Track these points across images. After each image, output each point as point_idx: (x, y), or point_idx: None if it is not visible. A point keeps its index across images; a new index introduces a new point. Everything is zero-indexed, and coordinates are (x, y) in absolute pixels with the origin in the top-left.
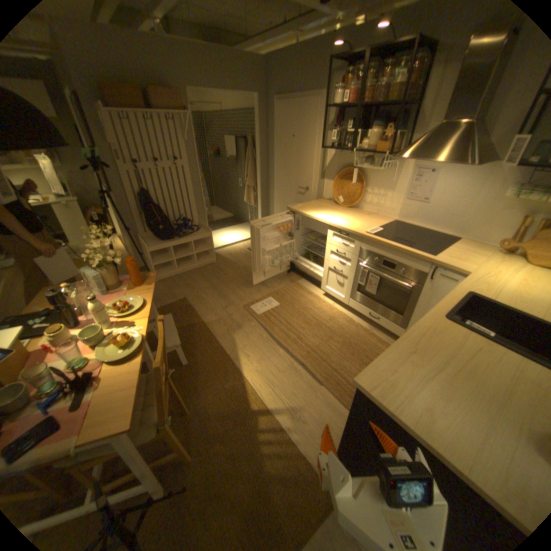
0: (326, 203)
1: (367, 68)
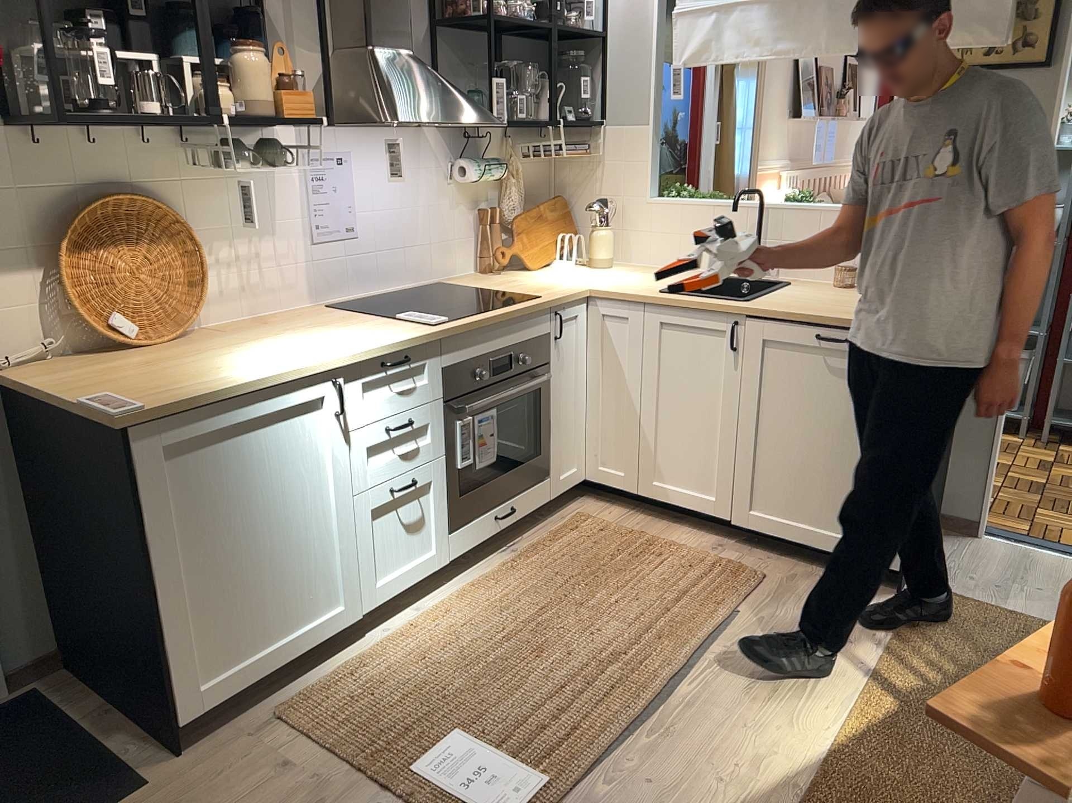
0: (81, 365)
1: None
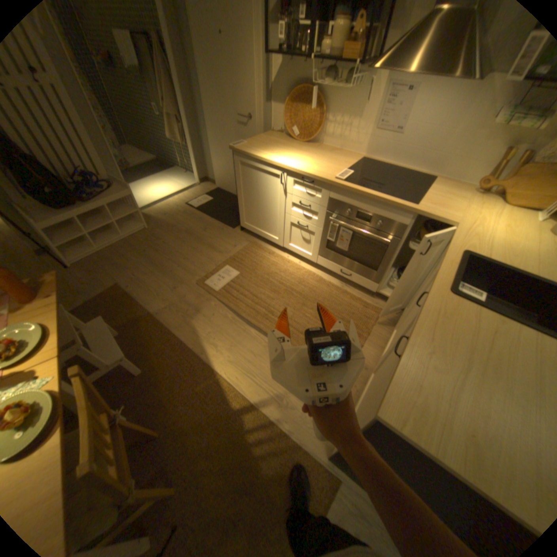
0: (277, 137)
1: None
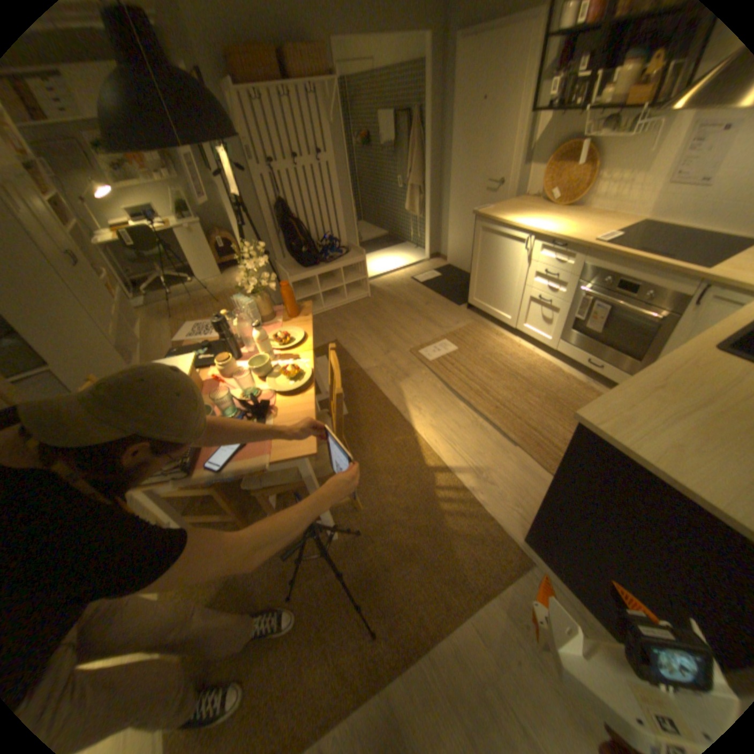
0: (531, 201)
1: None
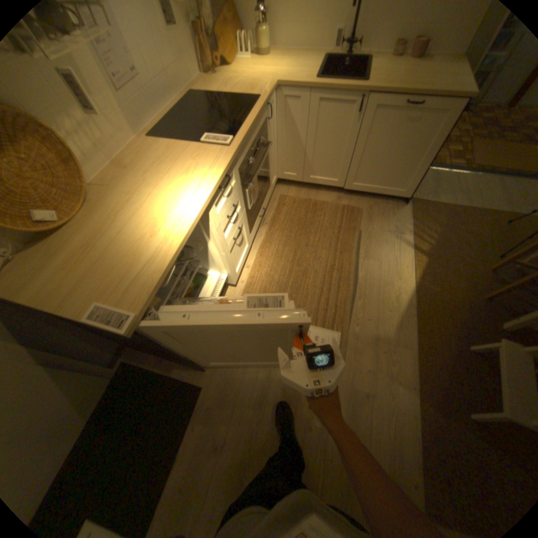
0: (39, 257)
1: None
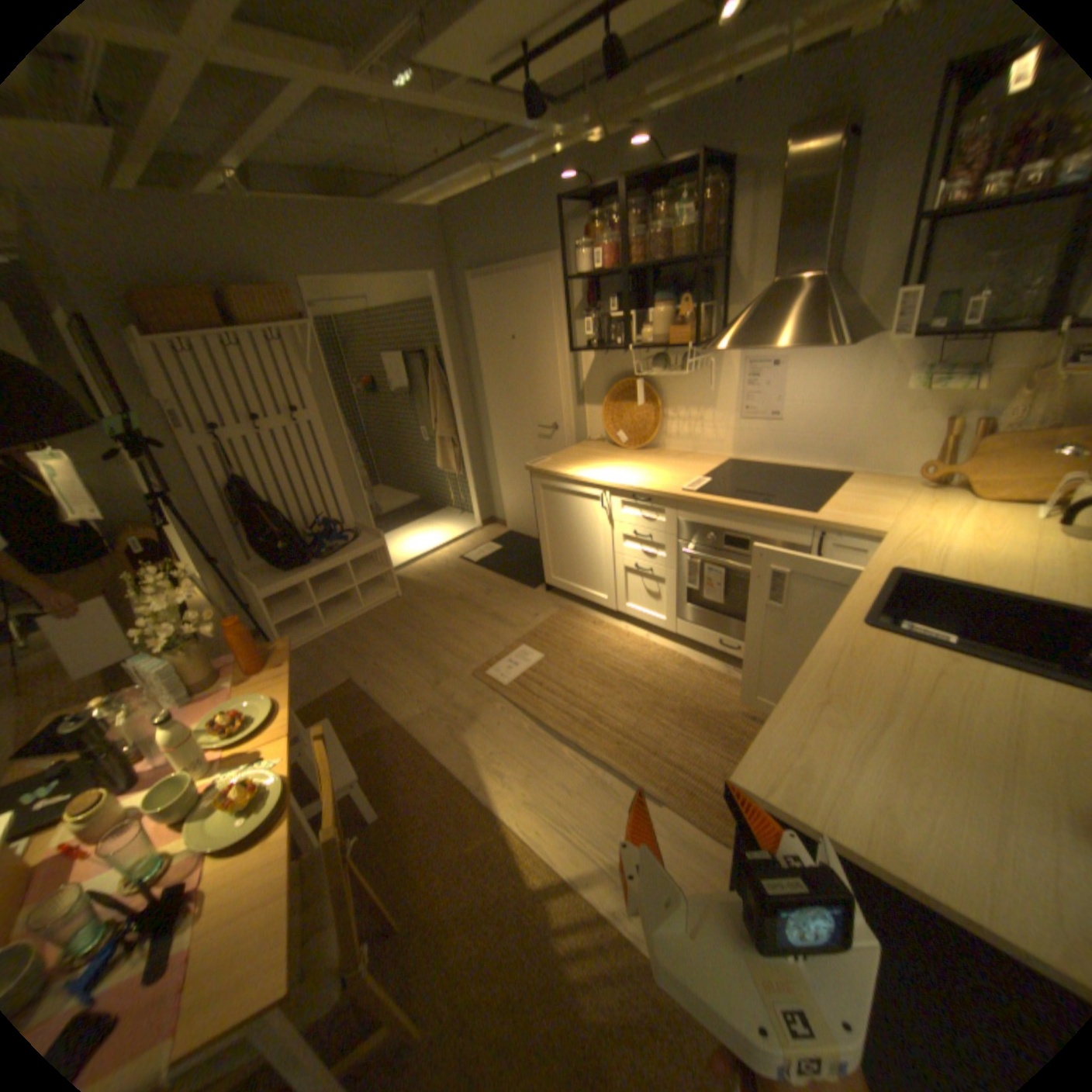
0: (596, 447)
1: (626, 207)
